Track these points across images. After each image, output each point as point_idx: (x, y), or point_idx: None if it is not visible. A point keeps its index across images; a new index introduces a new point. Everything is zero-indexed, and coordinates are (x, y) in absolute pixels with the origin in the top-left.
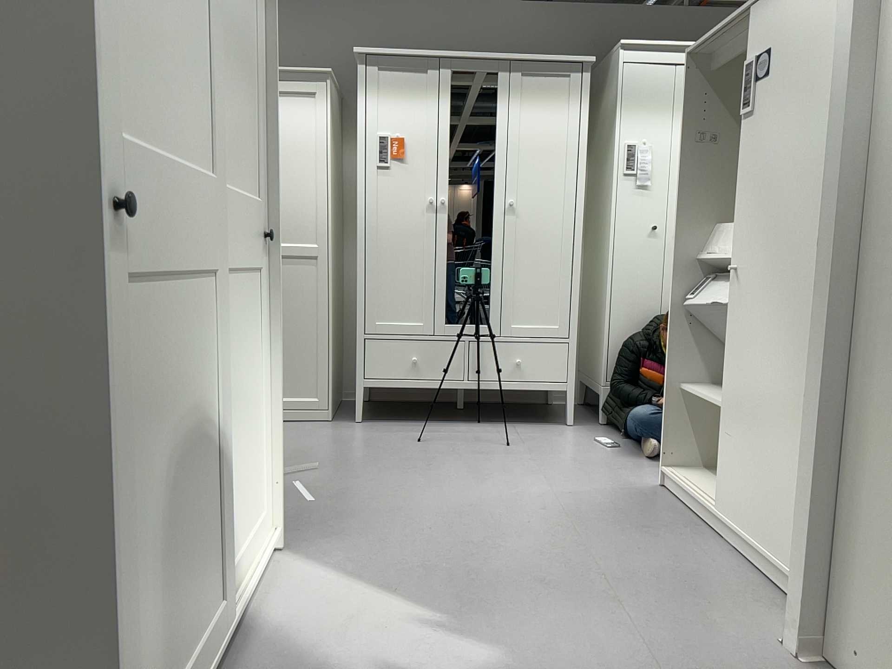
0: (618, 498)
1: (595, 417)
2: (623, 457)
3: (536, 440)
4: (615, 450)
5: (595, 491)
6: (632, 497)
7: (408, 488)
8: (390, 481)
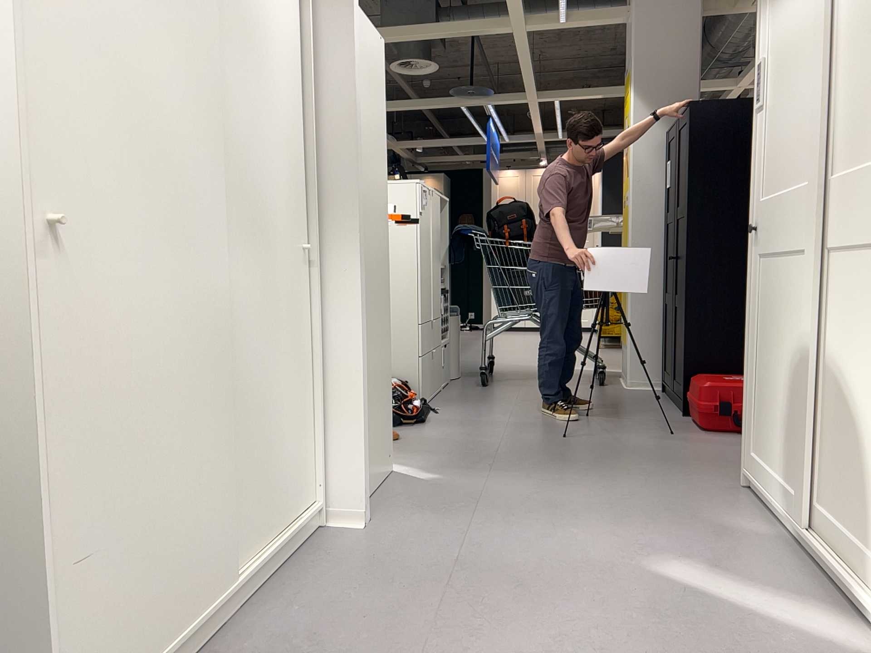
0: None
1: None
2: None
3: None
4: None
5: None
6: None
7: None
8: None
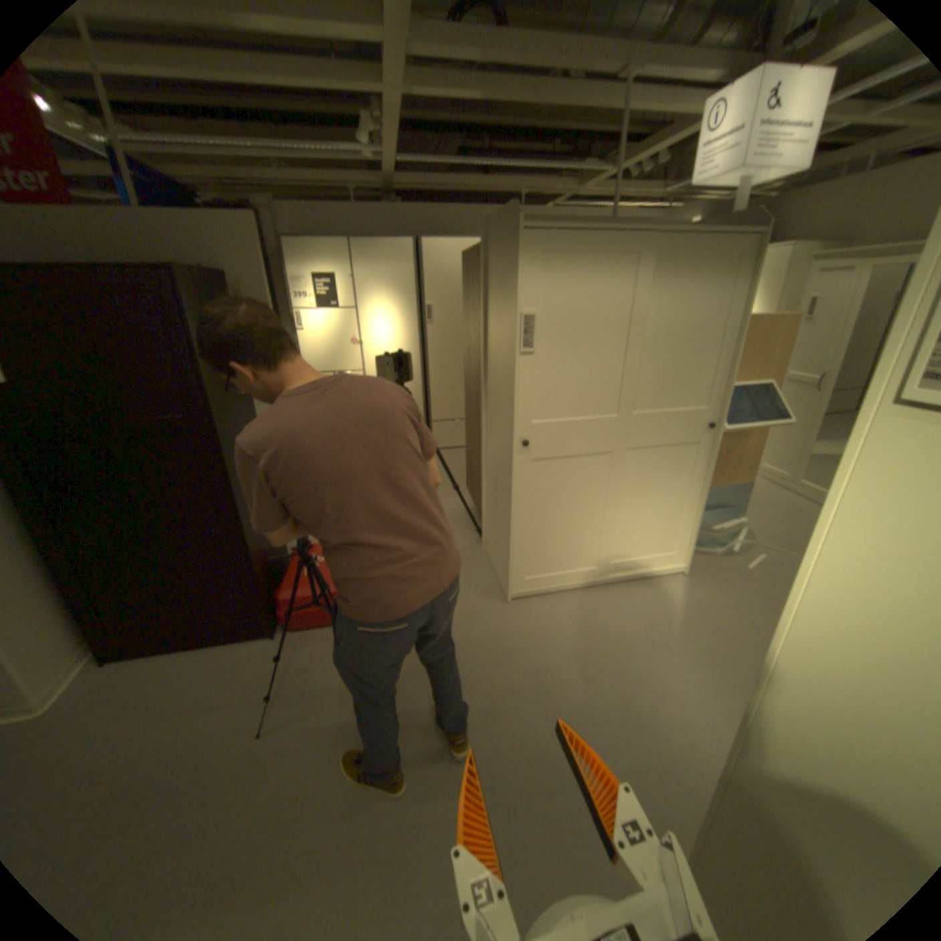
0: None
1: None
2: None
3: None
4: None
5: None
6: None
7: None
8: None
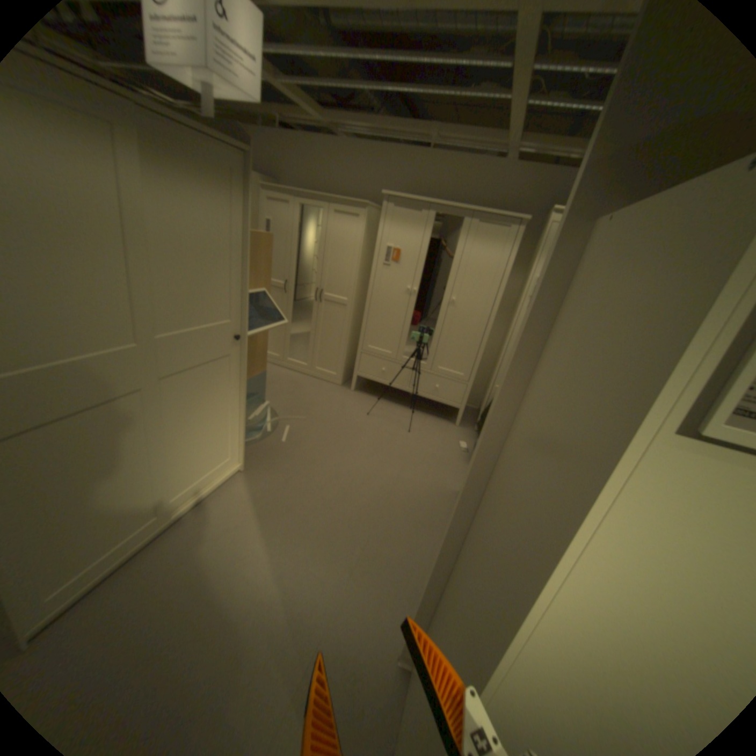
0: (428, 493)
1: (476, 424)
2: (462, 461)
3: (428, 432)
4: (463, 454)
5: (421, 482)
6: (437, 494)
7: (333, 447)
8: (330, 439)
